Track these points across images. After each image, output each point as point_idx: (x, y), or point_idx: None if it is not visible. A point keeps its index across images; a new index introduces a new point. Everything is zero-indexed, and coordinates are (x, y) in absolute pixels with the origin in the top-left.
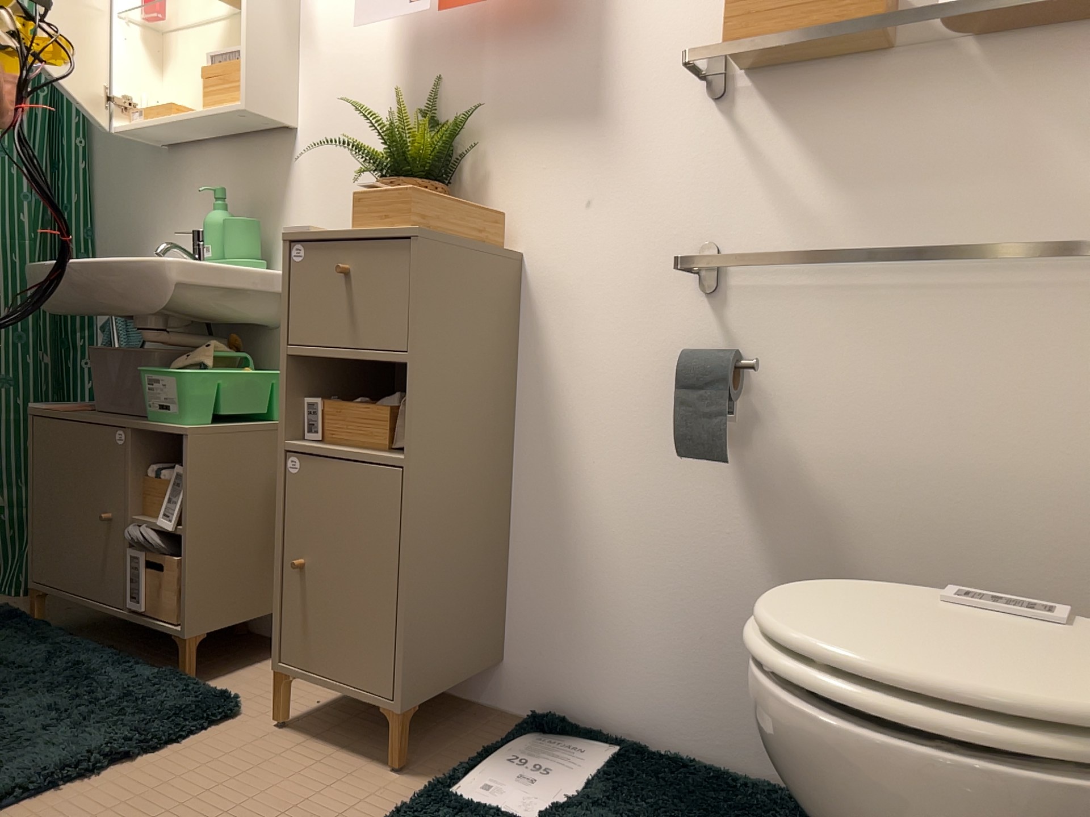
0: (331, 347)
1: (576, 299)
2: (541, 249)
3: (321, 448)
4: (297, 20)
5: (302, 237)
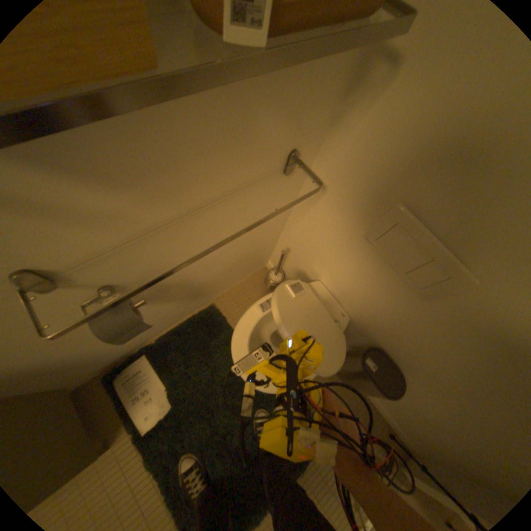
0: None
1: None
2: None
3: None
4: None
5: None
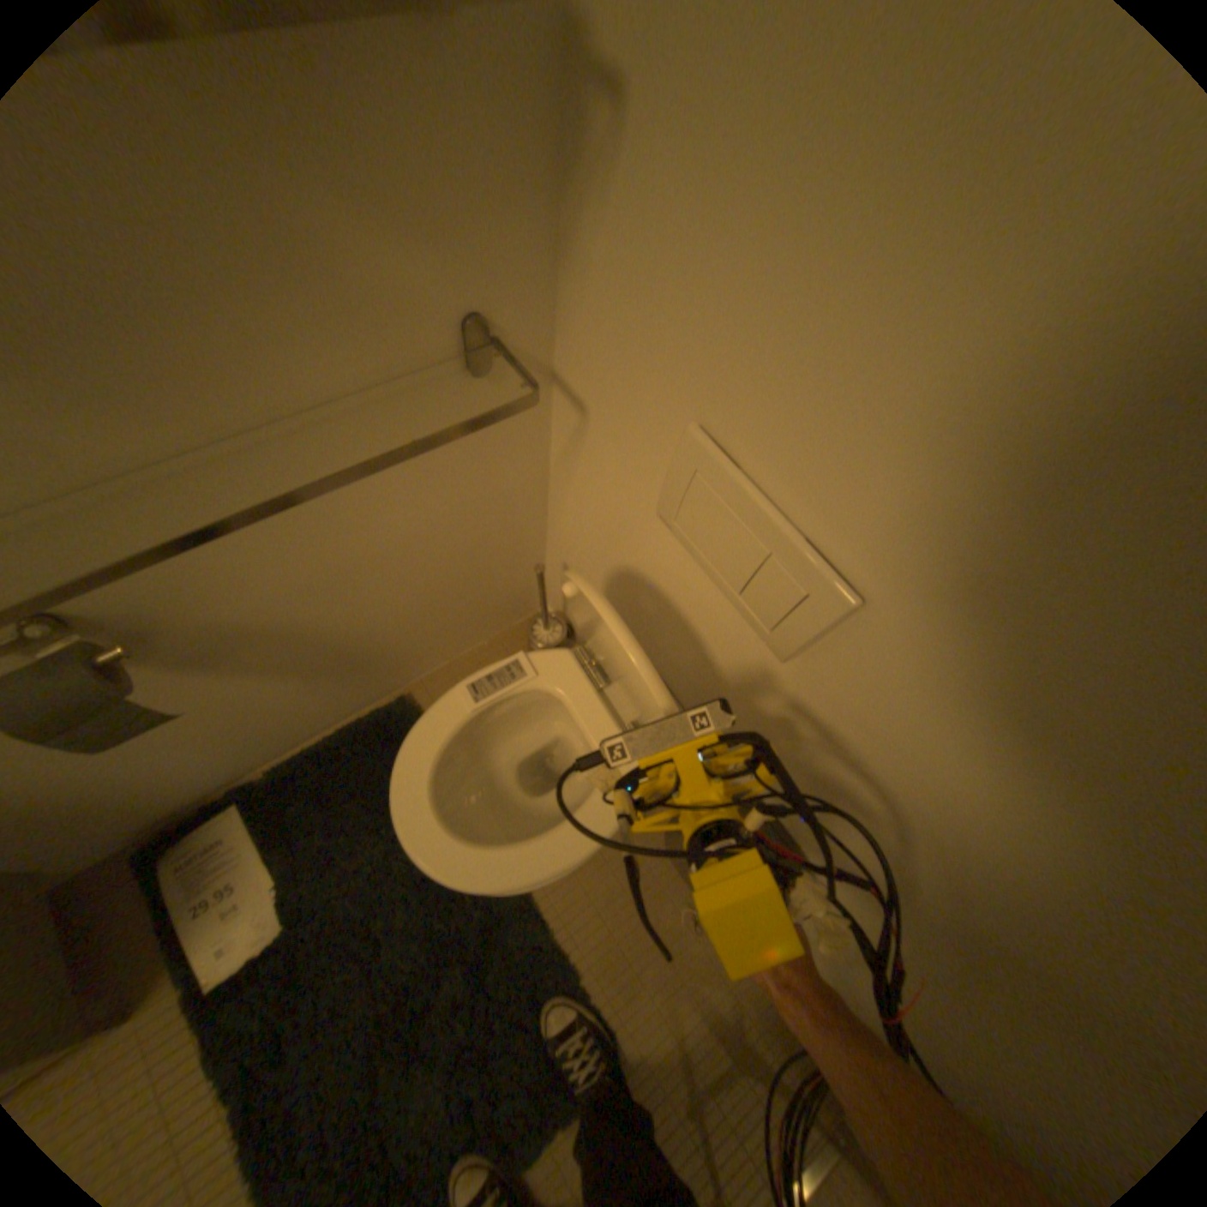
0: None
1: None
2: None
3: None
4: None
5: None
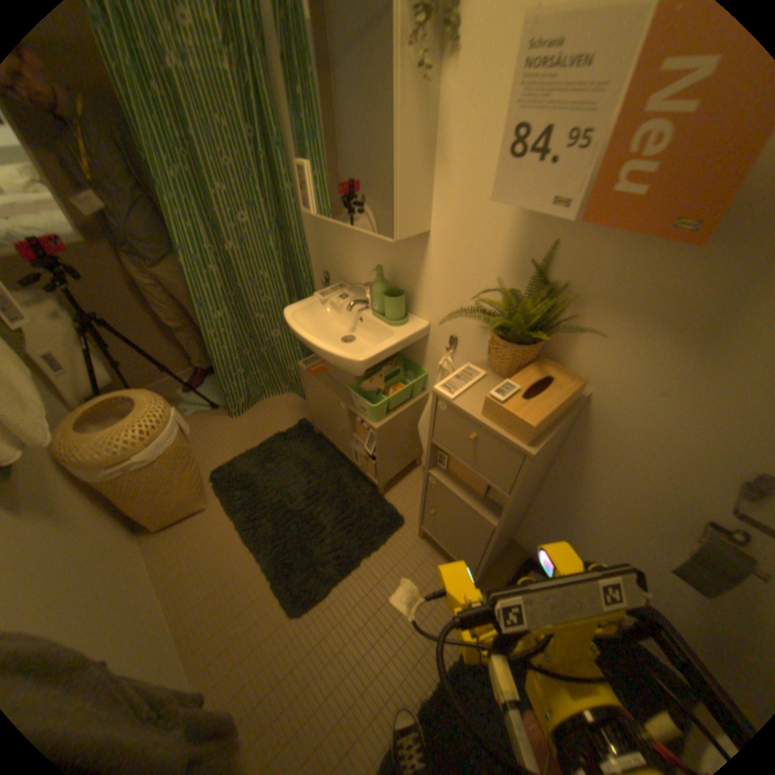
0: (457, 457)
1: (625, 438)
2: (609, 398)
3: (445, 483)
4: (430, 137)
5: (442, 396)
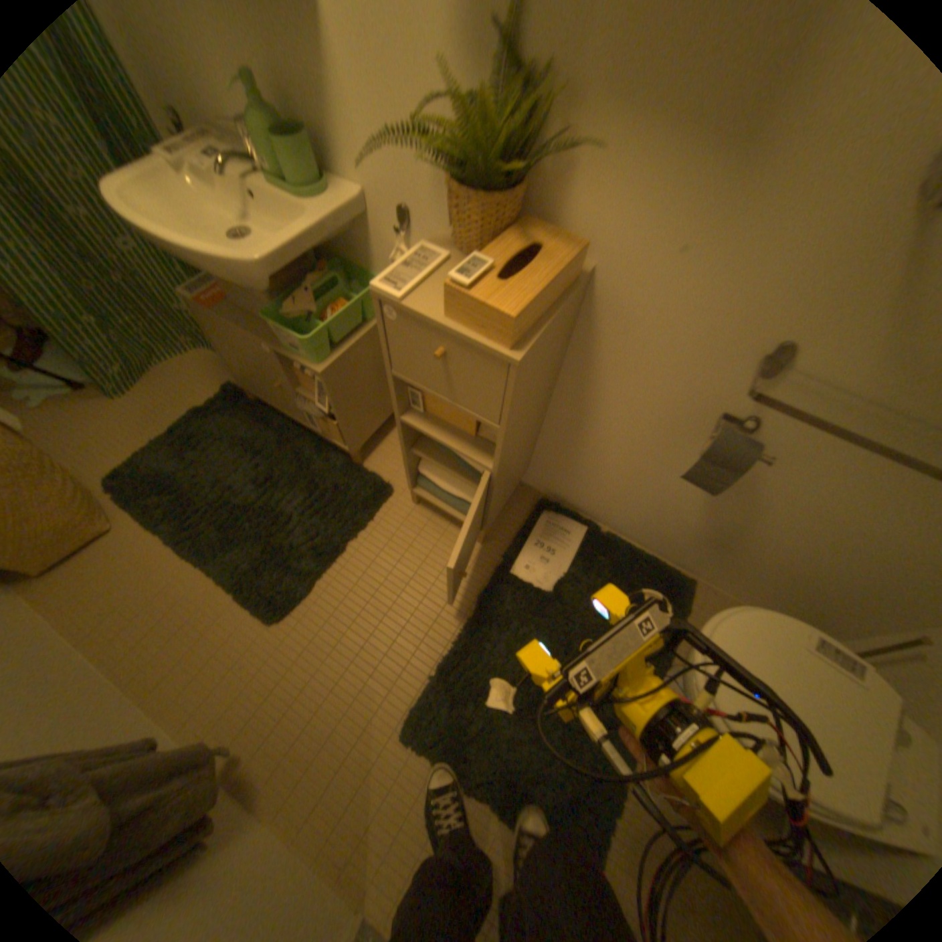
0: (429, 389)
1: (636, 327)
2: (616, 271)
3: (425, 430)
4: None
5: (387, 298)
